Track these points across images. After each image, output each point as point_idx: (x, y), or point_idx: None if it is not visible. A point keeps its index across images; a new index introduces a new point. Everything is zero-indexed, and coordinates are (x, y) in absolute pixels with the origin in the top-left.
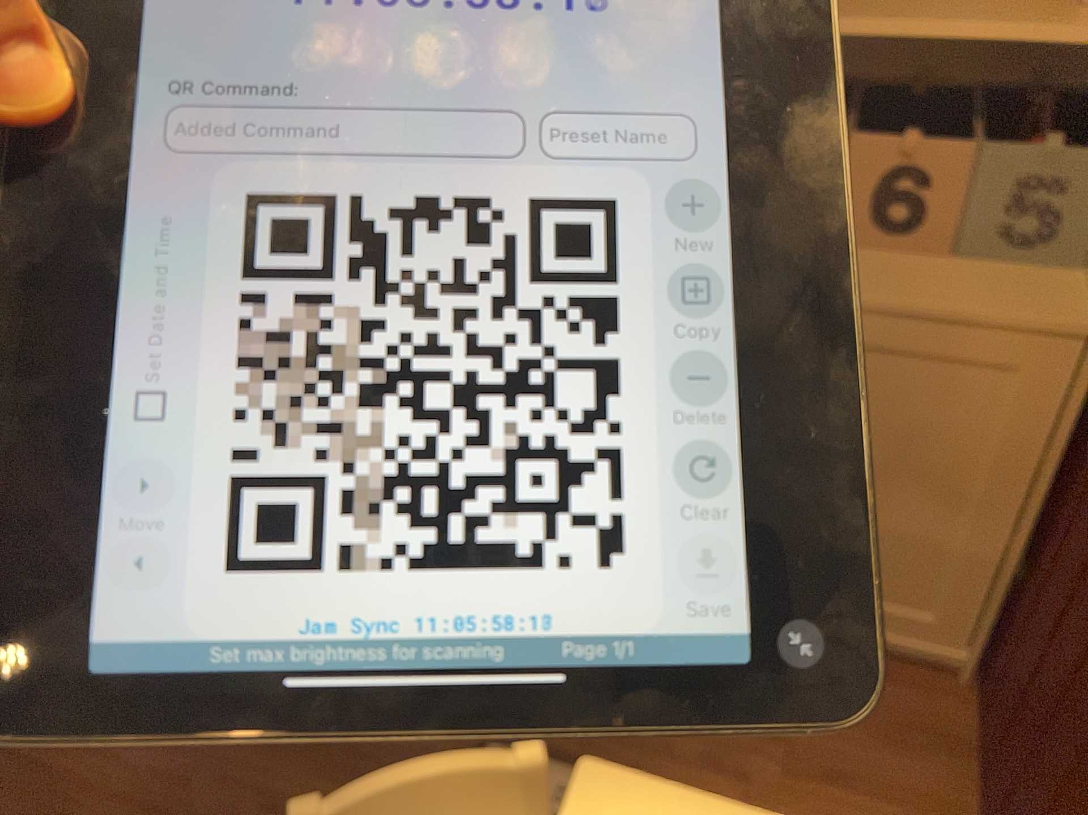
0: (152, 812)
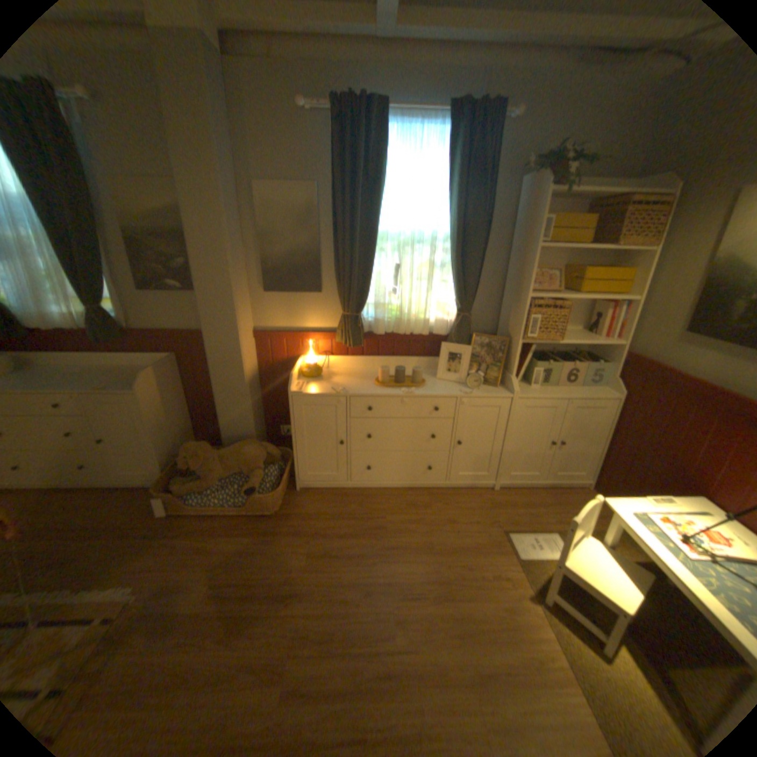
0: (436, 583)
